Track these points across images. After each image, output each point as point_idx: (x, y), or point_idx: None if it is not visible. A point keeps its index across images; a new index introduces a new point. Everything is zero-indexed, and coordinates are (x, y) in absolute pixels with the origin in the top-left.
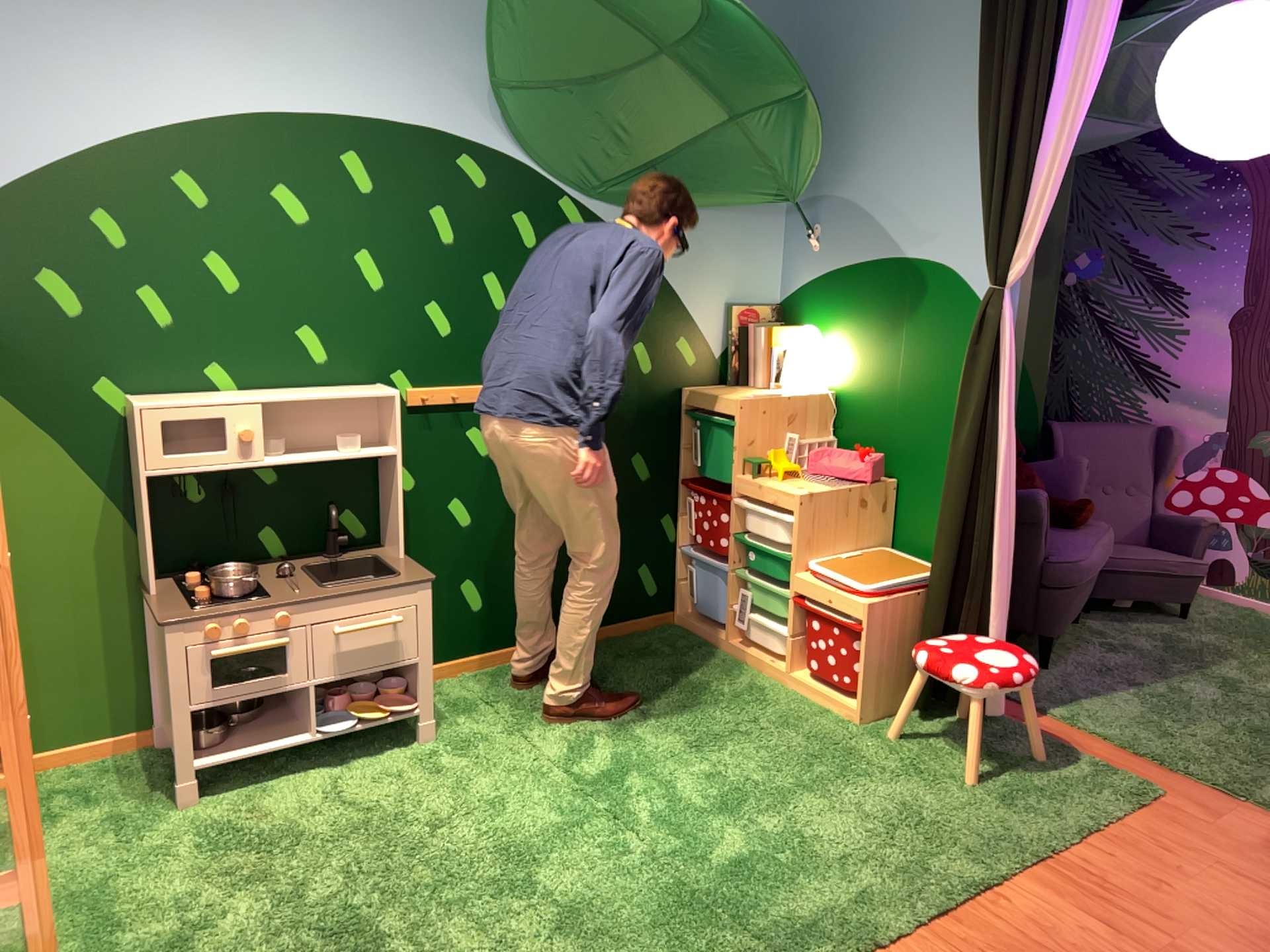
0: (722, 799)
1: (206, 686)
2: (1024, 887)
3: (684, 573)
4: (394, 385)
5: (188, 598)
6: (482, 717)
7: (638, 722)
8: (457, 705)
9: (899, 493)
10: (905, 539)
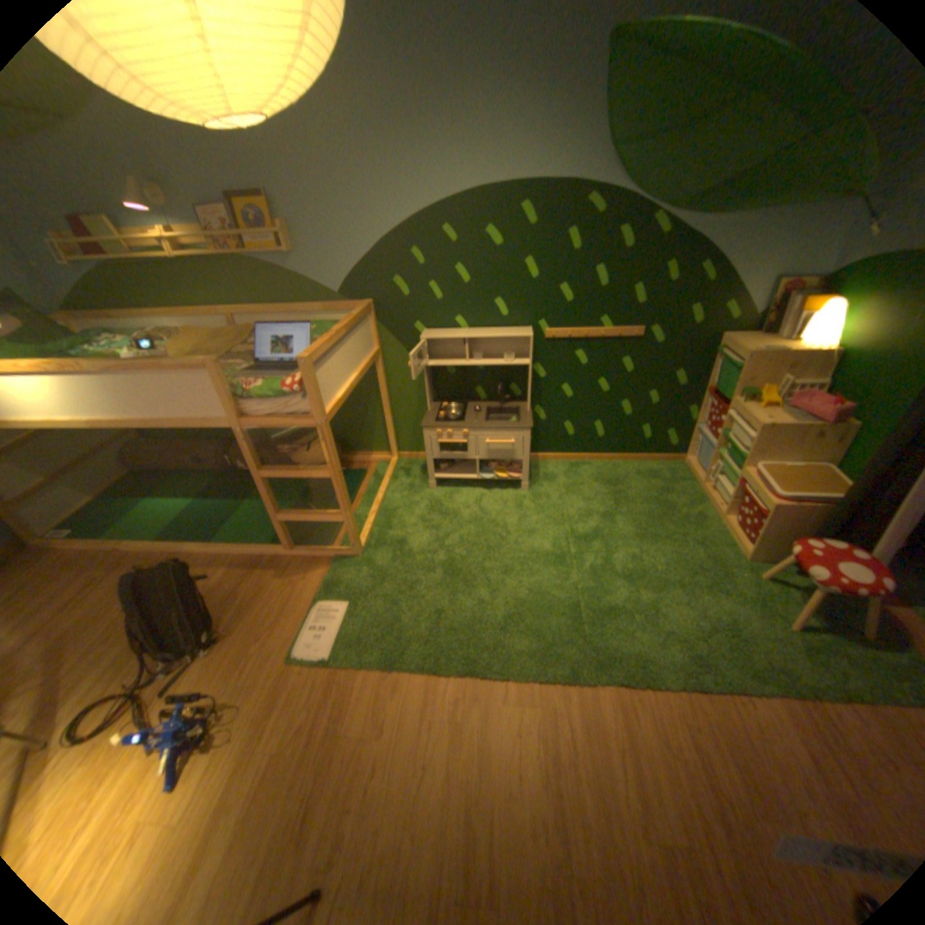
0: (631, 573)
1: (437, 452)
2: (773, 709)
3: (696, 438)
4: (538, 328)
5: (438, 416)
6: (553, 486)
7: (621, 514)
8: (547, 477)
9: (859, 433)
10: (850, 464)
